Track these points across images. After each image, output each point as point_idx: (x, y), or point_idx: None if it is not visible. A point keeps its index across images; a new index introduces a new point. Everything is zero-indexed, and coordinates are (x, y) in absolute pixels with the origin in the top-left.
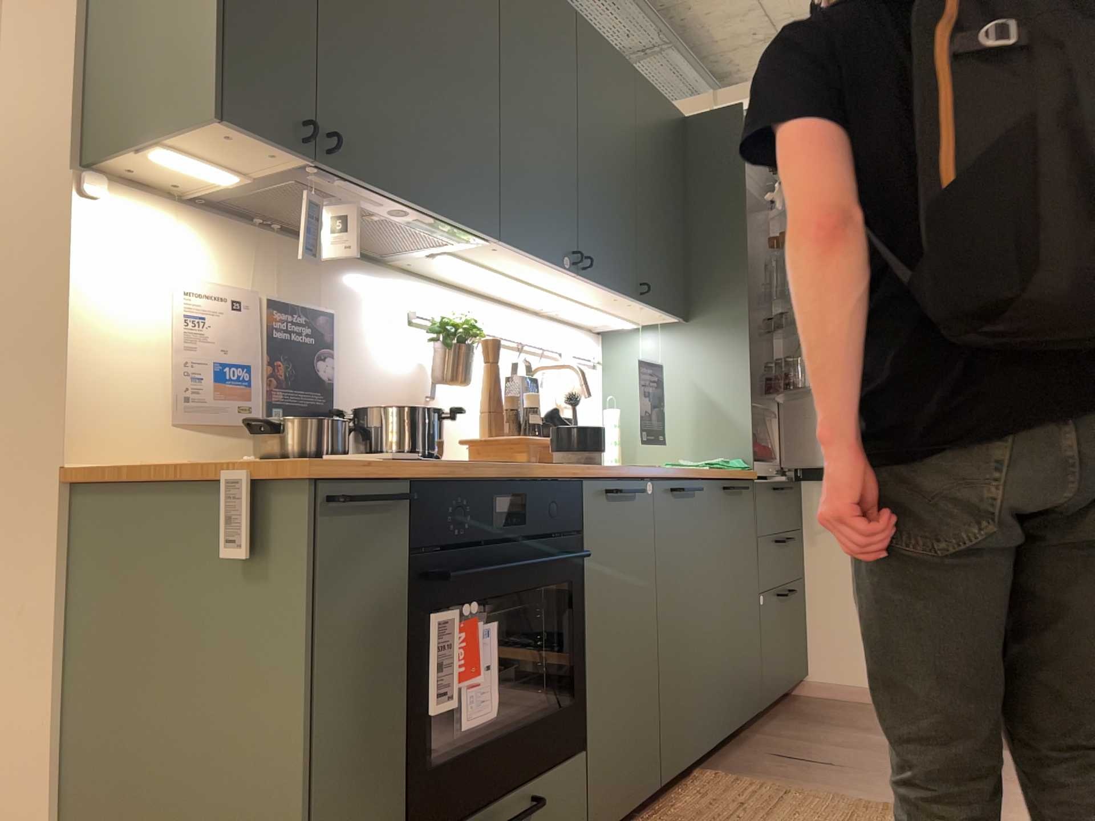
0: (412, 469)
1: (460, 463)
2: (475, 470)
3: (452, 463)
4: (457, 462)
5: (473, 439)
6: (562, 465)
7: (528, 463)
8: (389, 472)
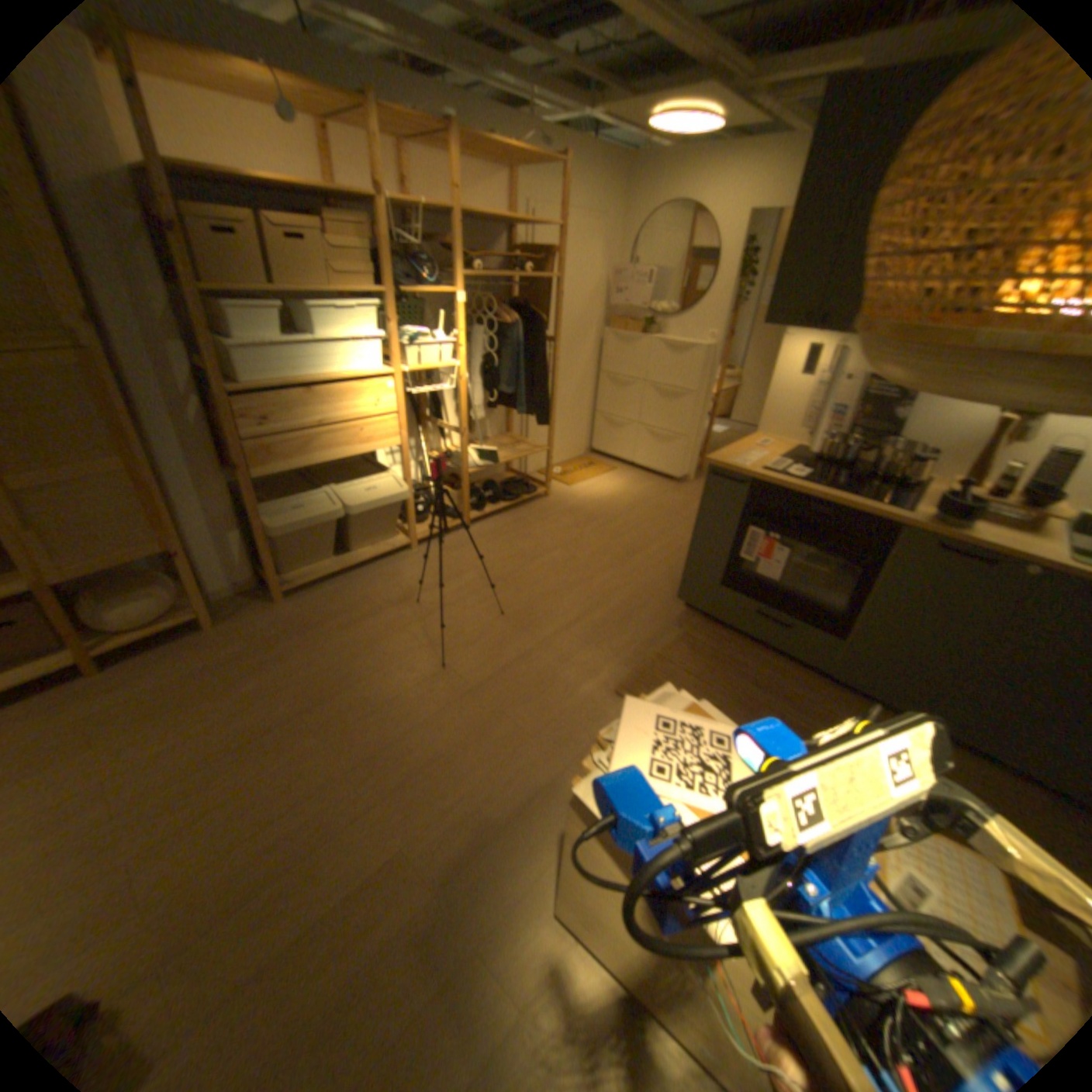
0: (748, 474)
1: (808, 482)
2: (800, 487)
3: (790, 479)
4: (801, 480)
5: (958, 479)
6: (901, 511)
7: (865, 499)
8: (737, 471)
